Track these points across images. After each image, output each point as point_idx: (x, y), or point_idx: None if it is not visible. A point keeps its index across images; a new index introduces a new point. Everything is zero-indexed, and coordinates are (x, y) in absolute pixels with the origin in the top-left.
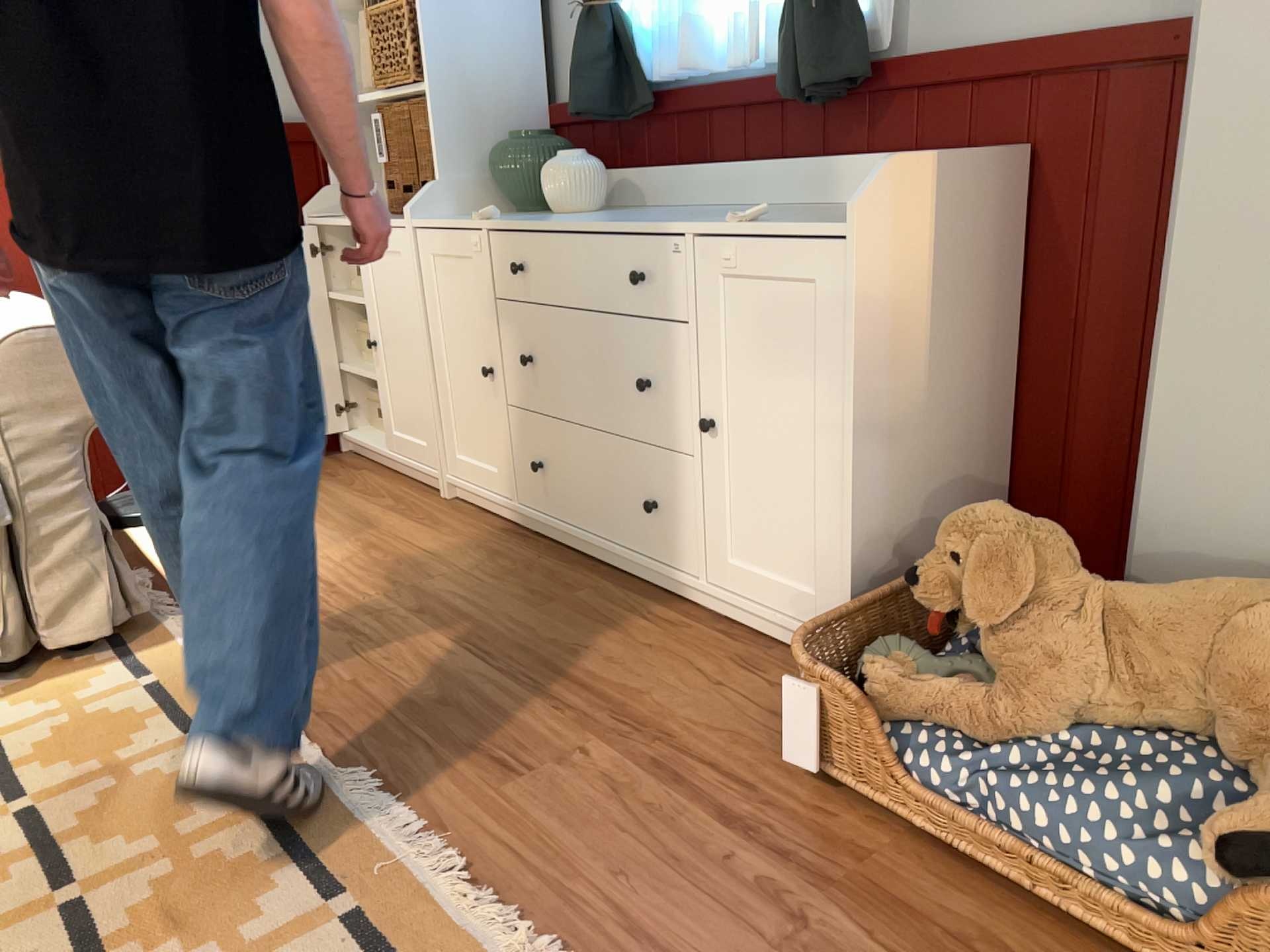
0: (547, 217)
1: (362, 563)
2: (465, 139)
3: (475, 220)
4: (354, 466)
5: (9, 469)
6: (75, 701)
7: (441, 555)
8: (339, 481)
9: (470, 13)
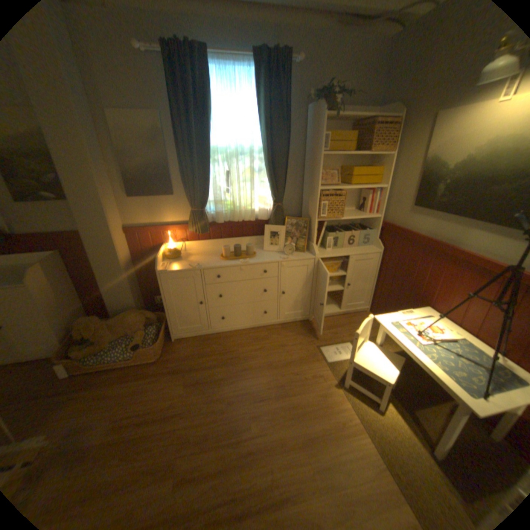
0: None
1: None
2: None
3: None
4: None
5: None
6: None
7: None
8: None
9: None
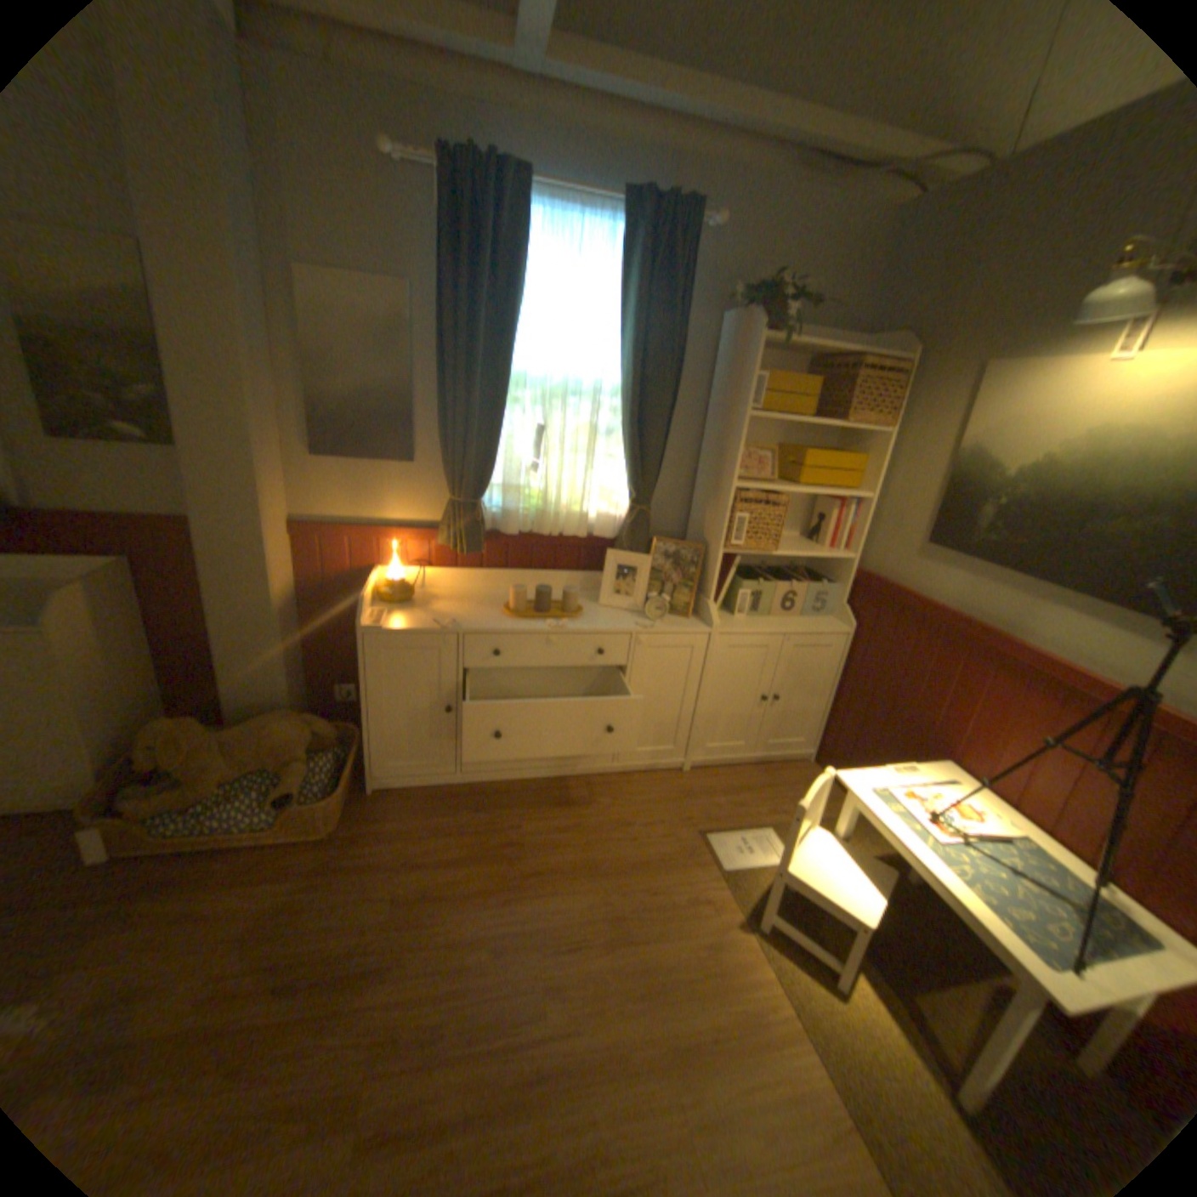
0: None
1: None
2: None
3: None
4: None
5: None
6: None
7: None
8: None
9: None
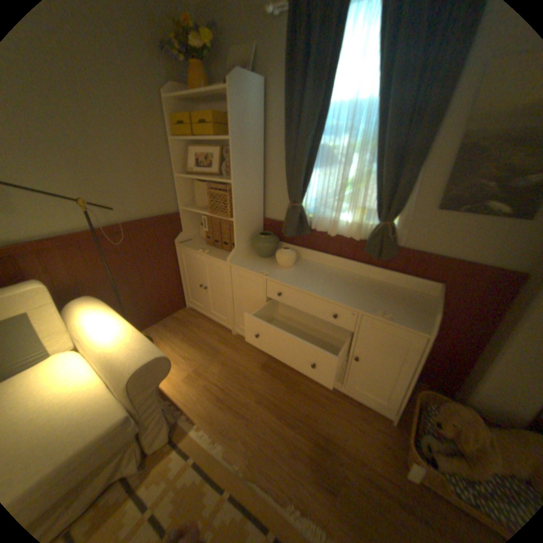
0: (280, 269)
1: (226, 375)
2: (243, 234)
3: (256, 269)
4: (195, 316)
5: (134, 414)
6: (169, 481)
7: (248, 368)
8: (194, 326)
9: (246, 195)
